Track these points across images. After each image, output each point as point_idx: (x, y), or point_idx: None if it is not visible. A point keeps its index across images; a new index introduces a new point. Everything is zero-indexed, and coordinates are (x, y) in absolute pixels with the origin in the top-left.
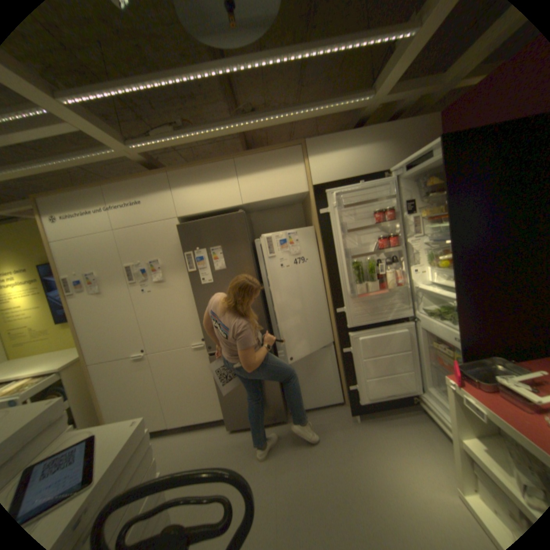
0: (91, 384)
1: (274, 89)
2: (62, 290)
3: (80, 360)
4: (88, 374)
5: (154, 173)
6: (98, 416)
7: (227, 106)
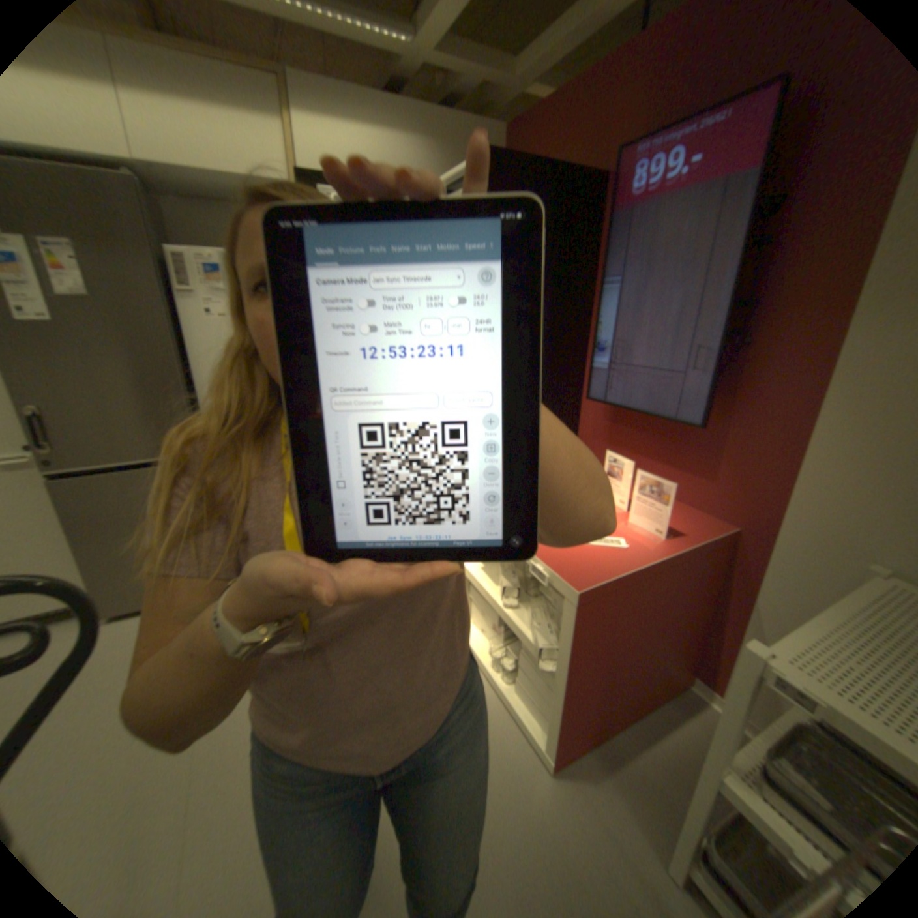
0: None
1: None
2: None
3: None
4: None
5: None
6: None
7: None
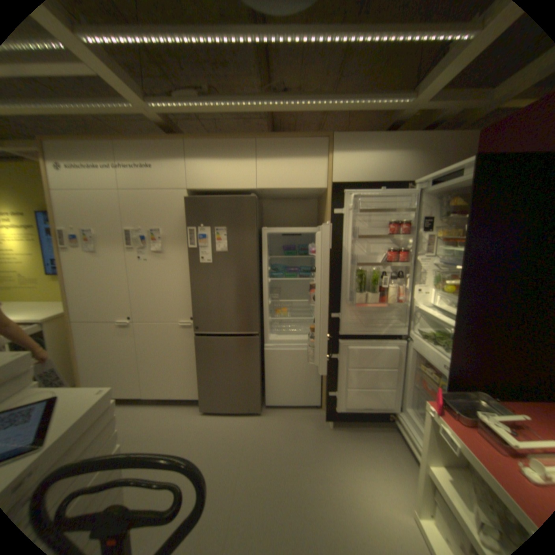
0: (74, 342)
1: (312, 72)
2: (58, 242)
3: (66, 316)
4: (72, 332)
5: (171, 139)
6: (76, 375)
7: (260, 82)
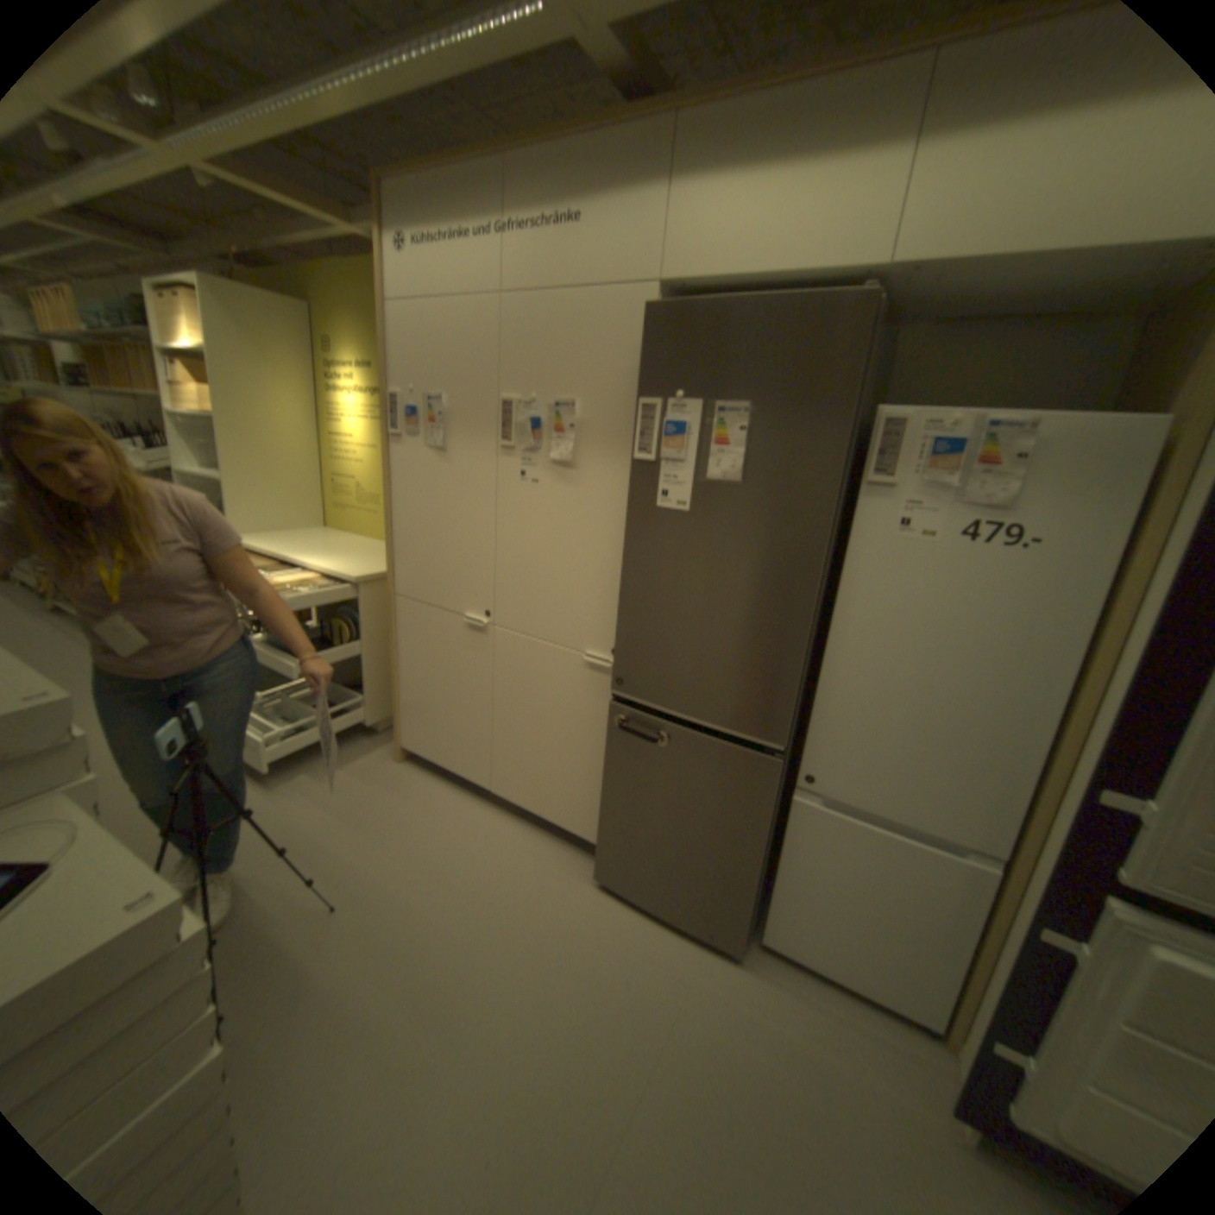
0: (396, 633)
1: None
2: (386, 420)
3: (388, 579)
4: (395, 613)
5: (639, 113)
6: (394, 698)
7: None
